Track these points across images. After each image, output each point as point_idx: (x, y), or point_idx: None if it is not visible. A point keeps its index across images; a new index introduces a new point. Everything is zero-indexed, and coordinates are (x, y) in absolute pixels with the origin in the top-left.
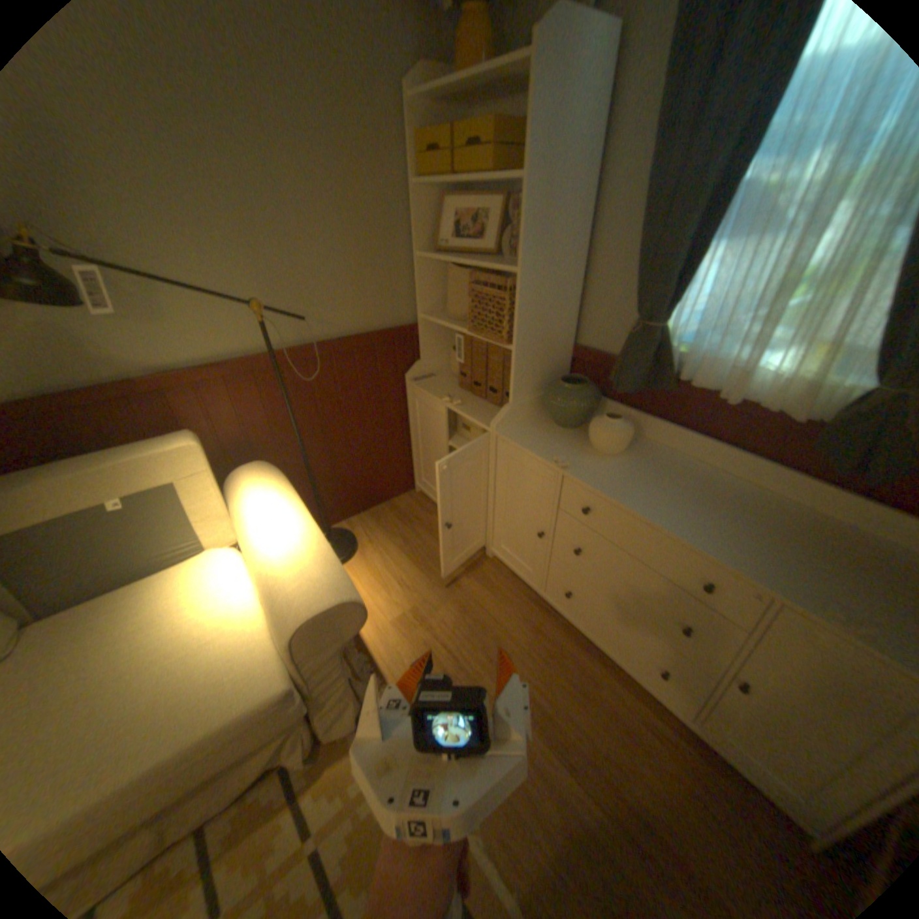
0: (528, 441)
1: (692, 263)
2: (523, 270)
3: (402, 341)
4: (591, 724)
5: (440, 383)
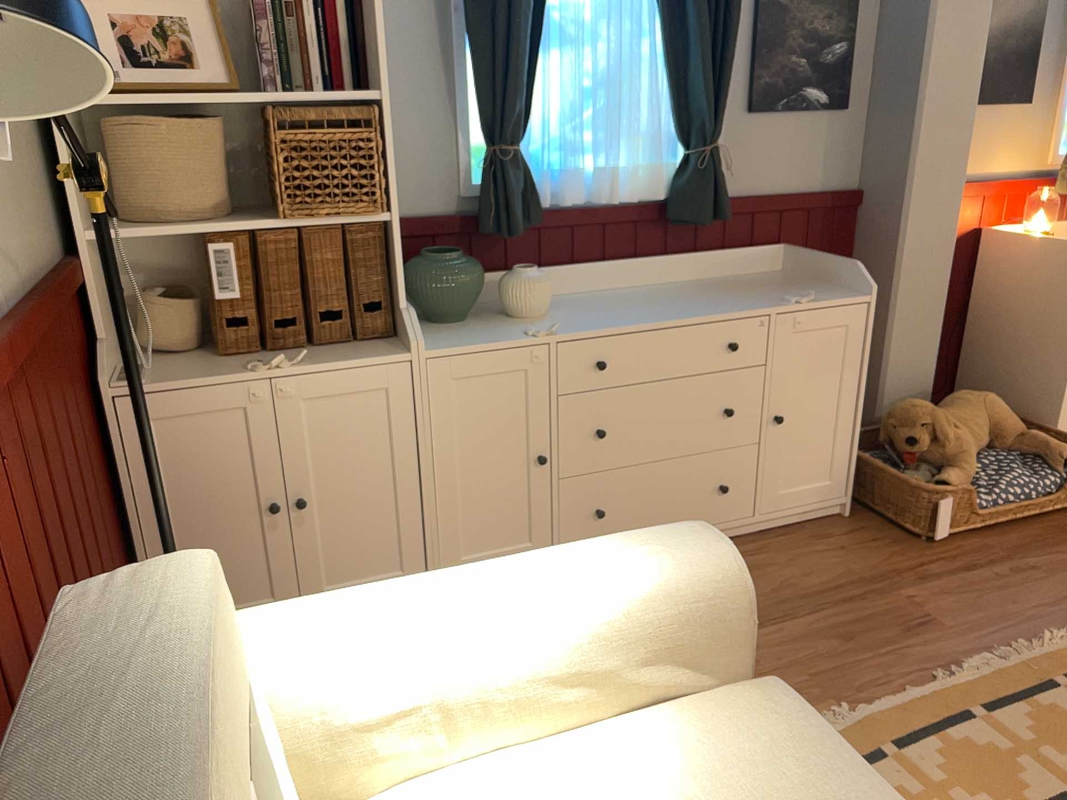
0: (470, 341)
1: (529, 78)
2: (386, 95)
3: (69, 303)
4: None
5: (173, 369)
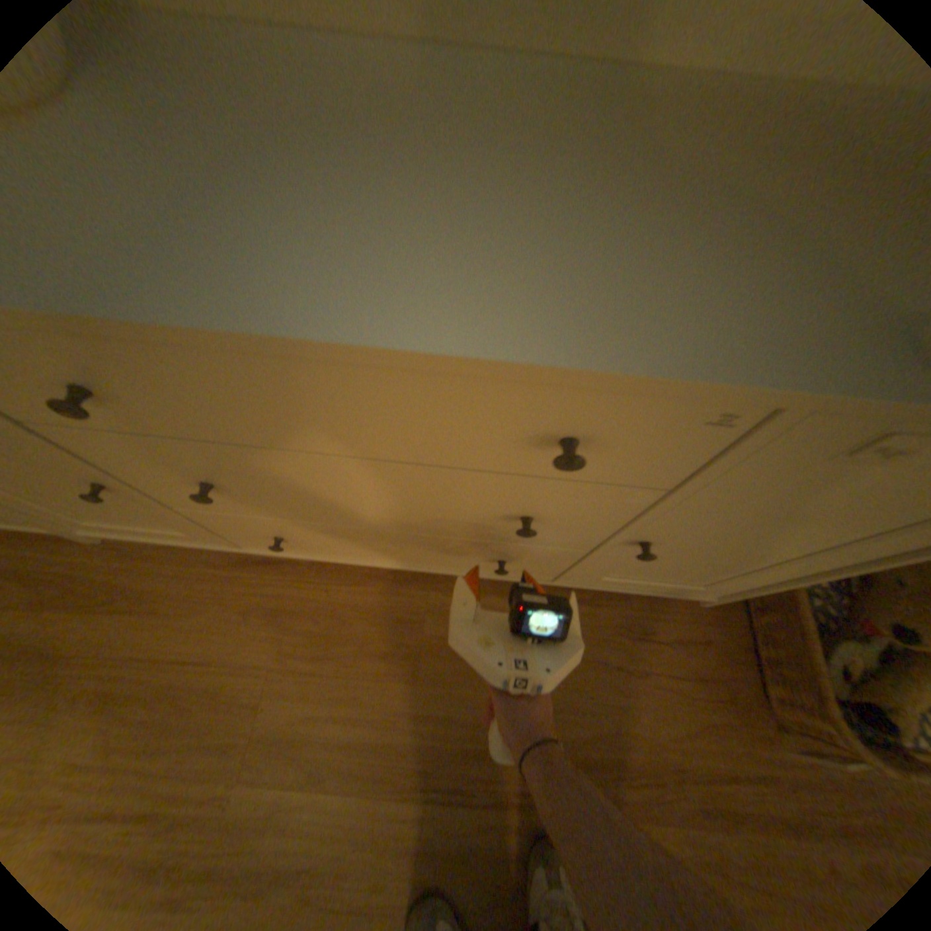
0: None
1: None
2: None
3: None
4: (435, 695)
5: None
